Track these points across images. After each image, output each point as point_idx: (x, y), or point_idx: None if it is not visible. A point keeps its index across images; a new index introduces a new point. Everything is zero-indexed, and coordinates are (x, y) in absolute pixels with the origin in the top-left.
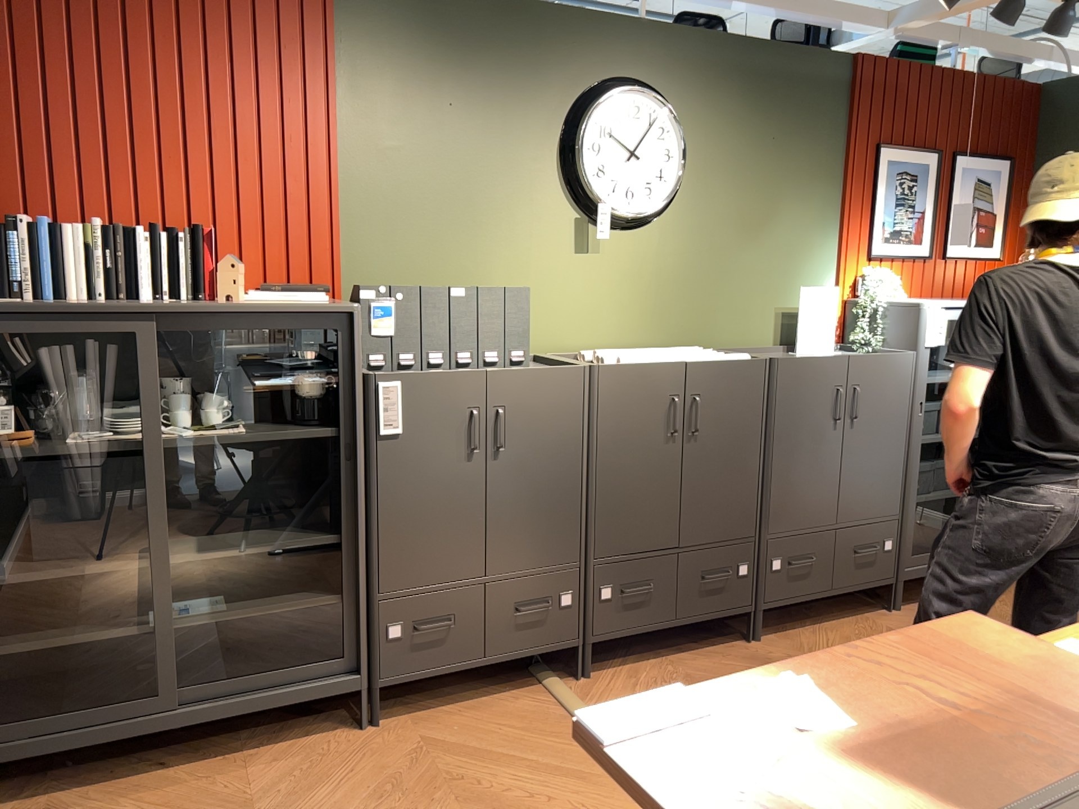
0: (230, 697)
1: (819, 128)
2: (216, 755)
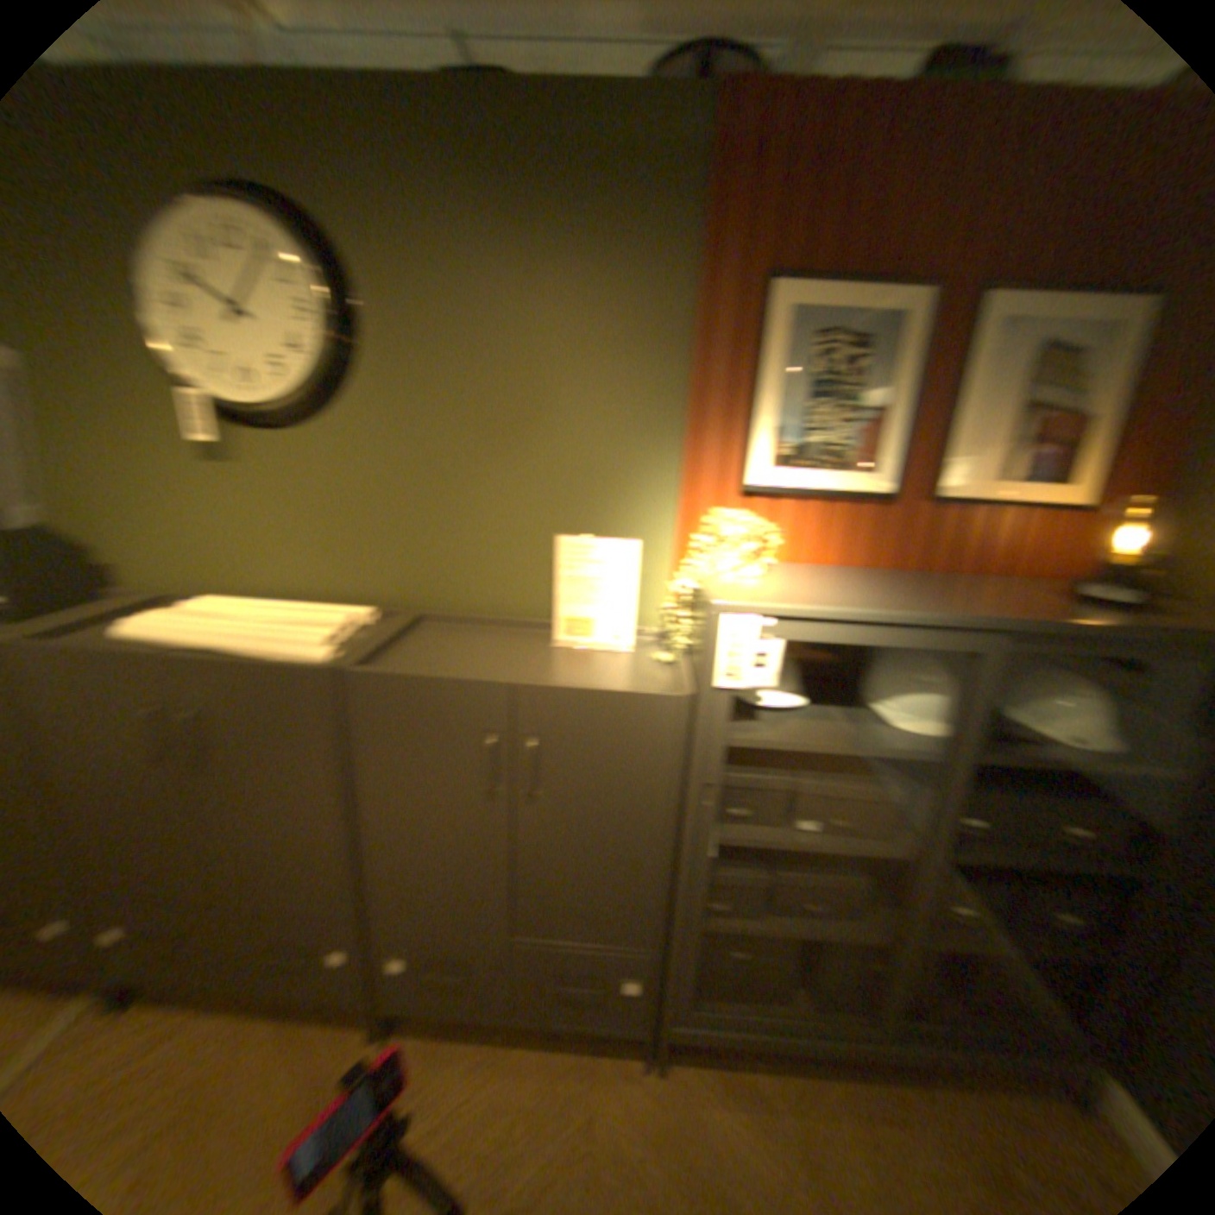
0: None
1: (630, 245)
2: None
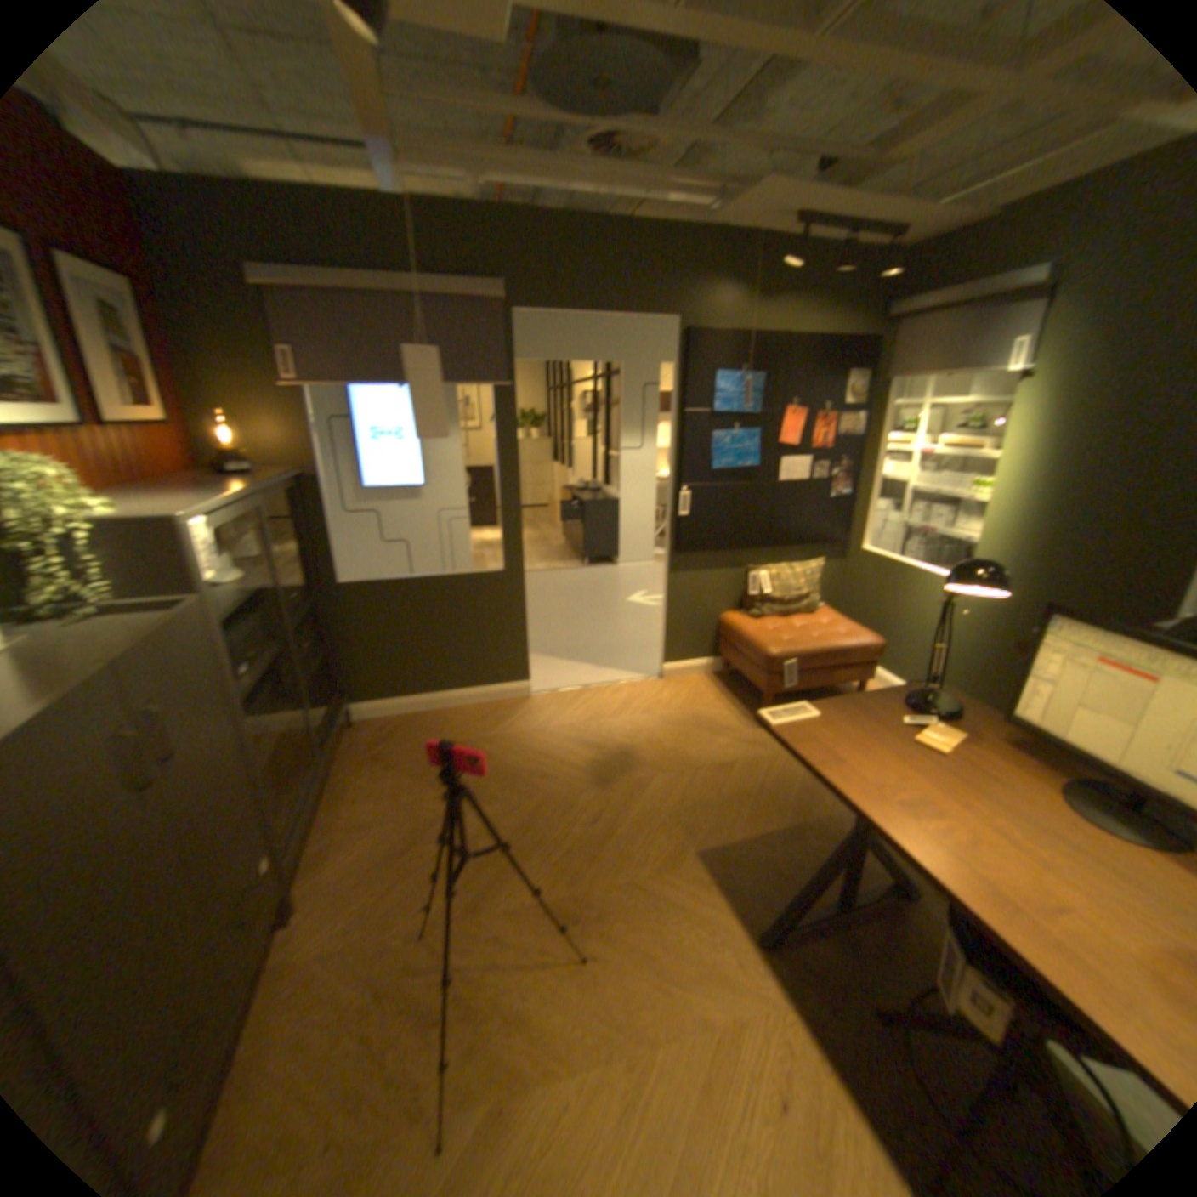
0: None
1: None
2: None
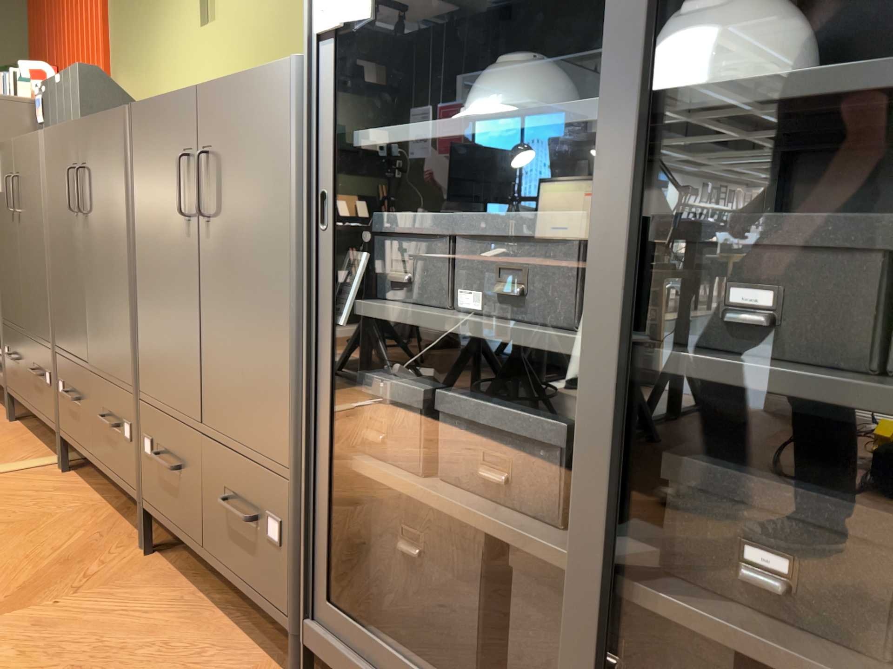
0: None
1: None
2: None
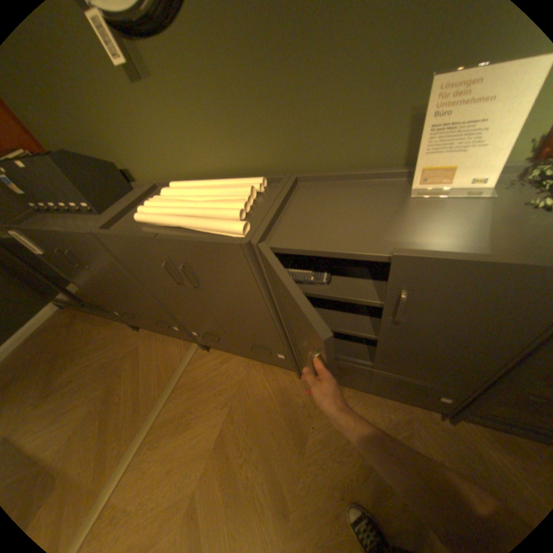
0: (93, 310)
1: None
2: (106, 318)
